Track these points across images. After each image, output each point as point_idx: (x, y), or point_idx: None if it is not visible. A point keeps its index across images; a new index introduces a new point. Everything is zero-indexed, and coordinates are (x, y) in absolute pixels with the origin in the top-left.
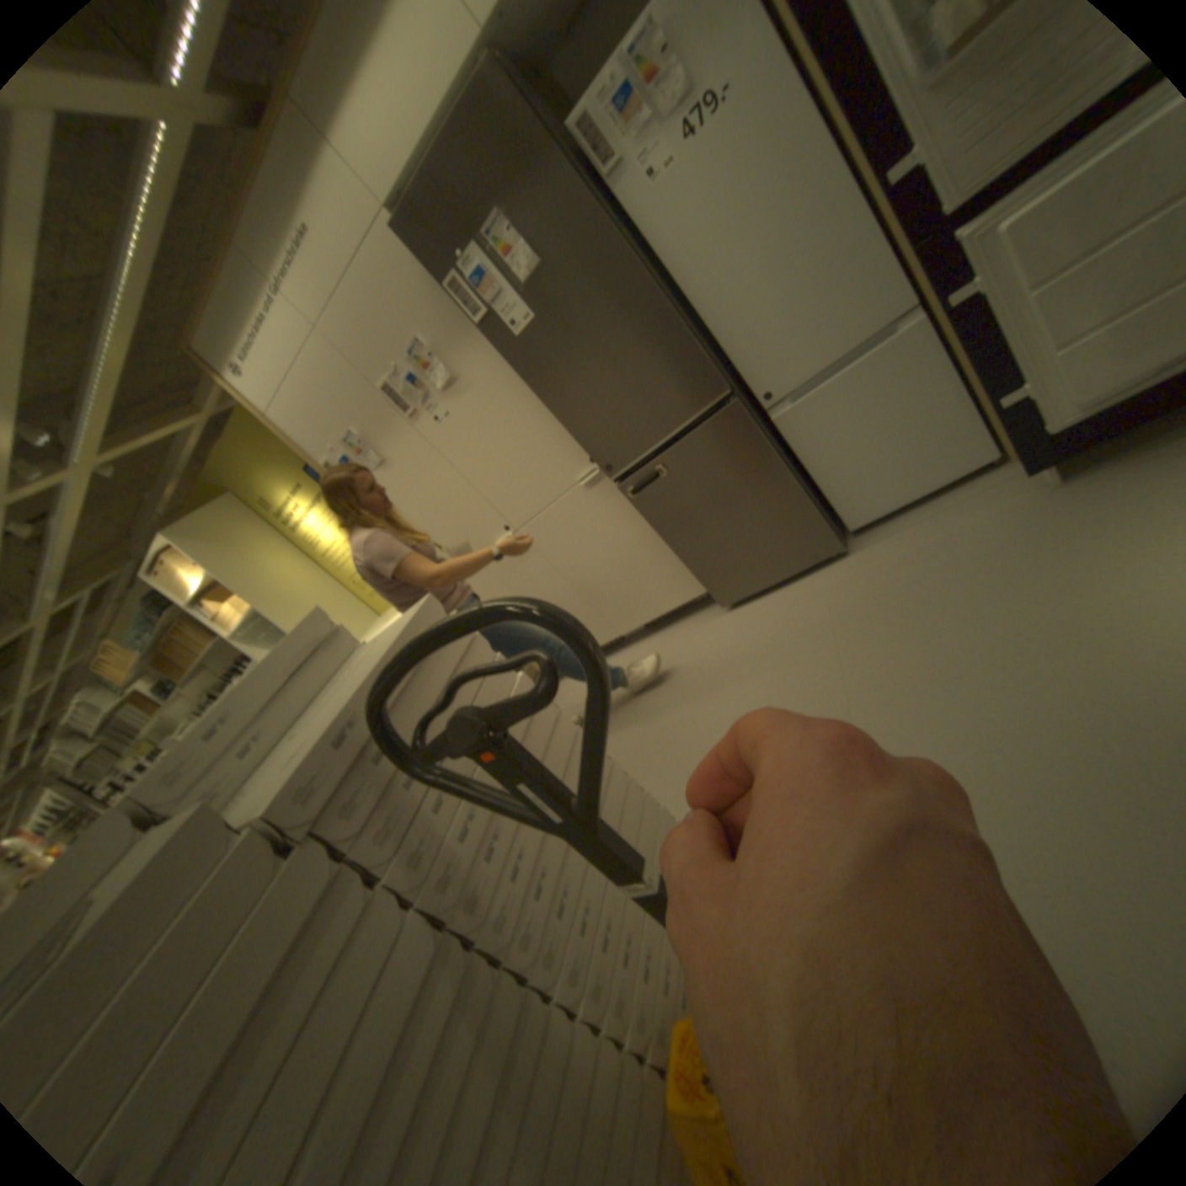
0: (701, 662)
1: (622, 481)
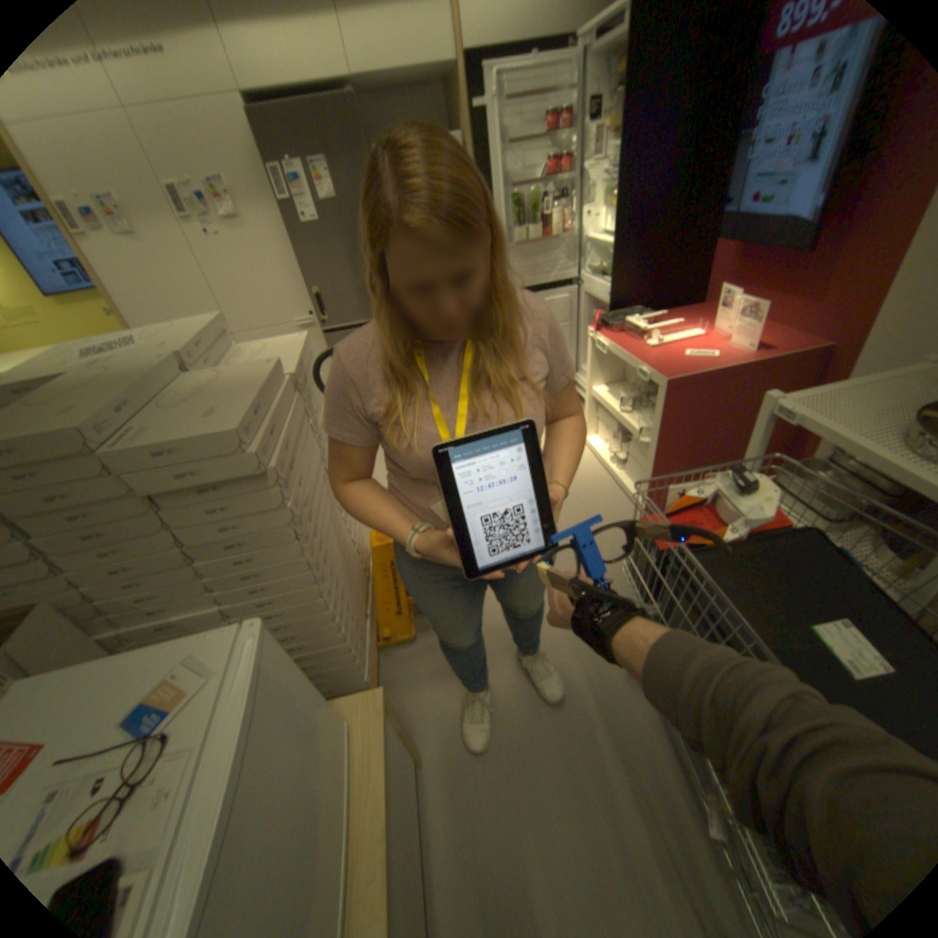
0: None
1: (327, 334)
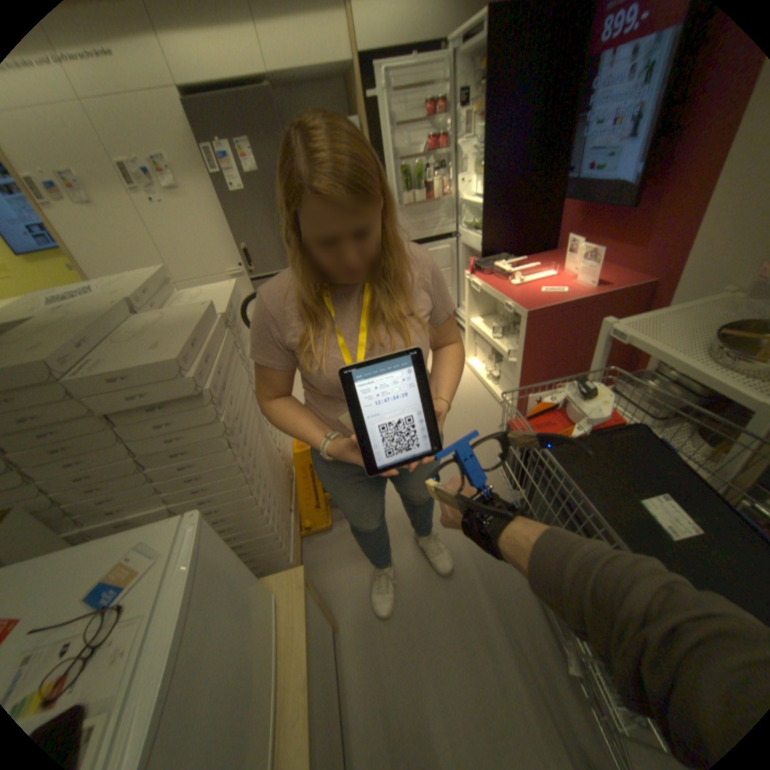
0: None
1: (254, 282)
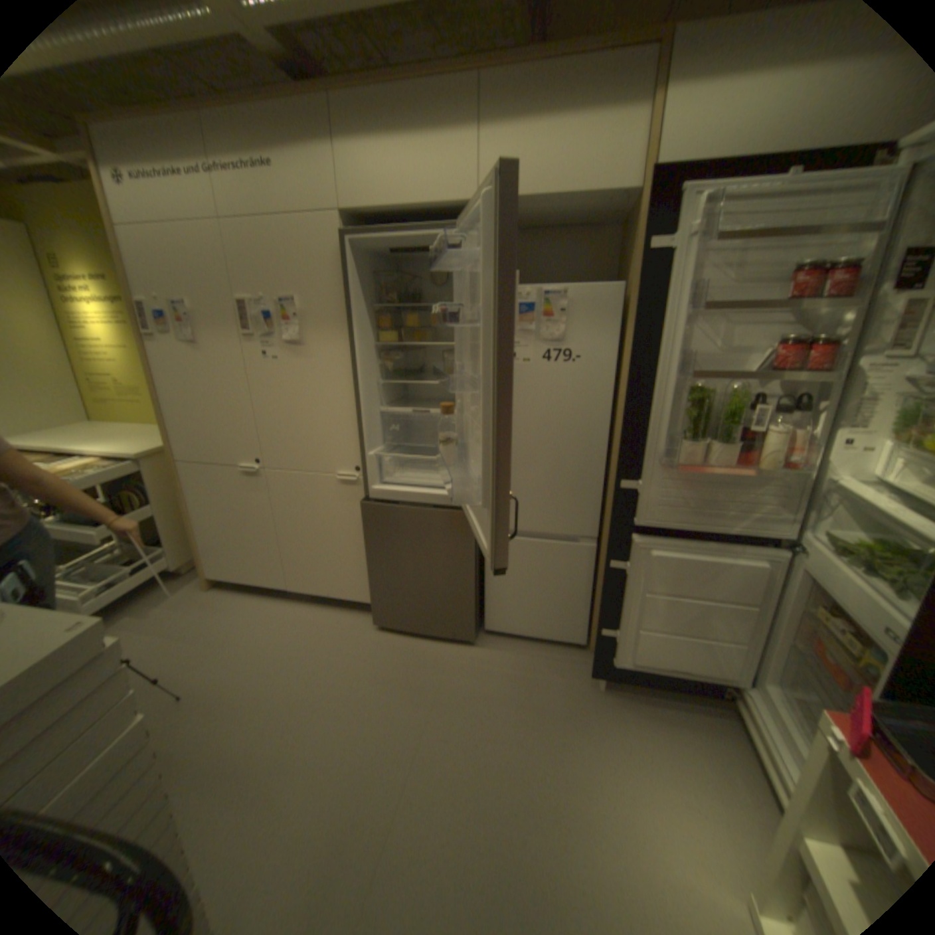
0: (328, 663)
1: (366, 501)
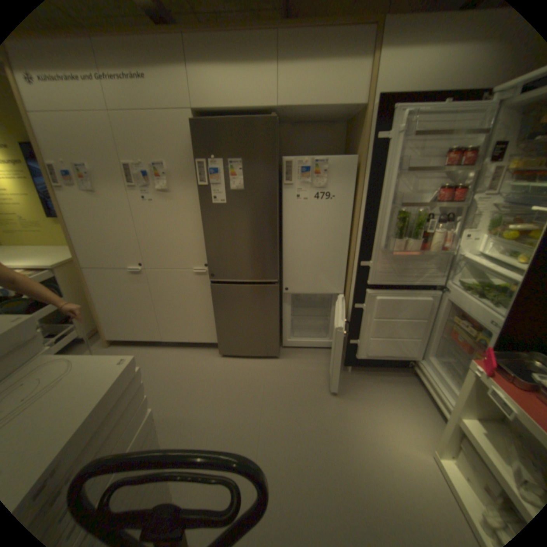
0: (198, 378)
1: (214, 283)
